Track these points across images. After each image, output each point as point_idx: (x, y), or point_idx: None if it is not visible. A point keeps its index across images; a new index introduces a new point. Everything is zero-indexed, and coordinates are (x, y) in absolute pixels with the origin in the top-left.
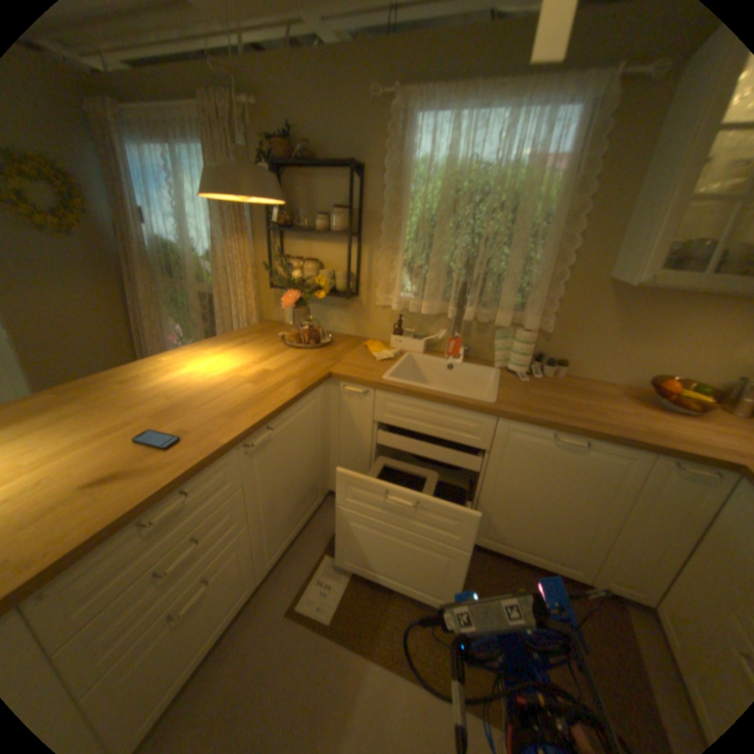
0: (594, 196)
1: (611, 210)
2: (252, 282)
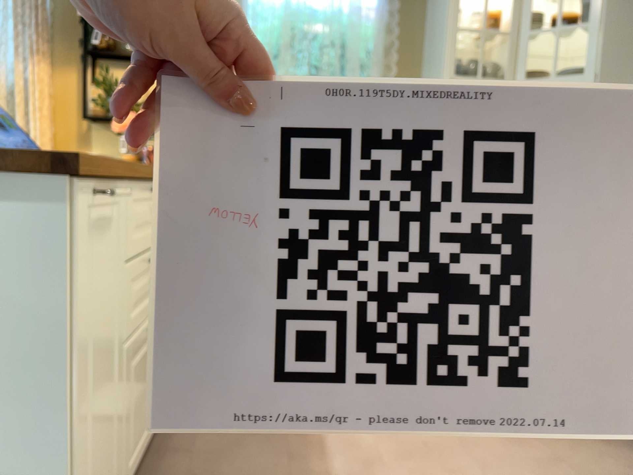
0: (396, 38)
1: (409, 49)
2: (51, 115)
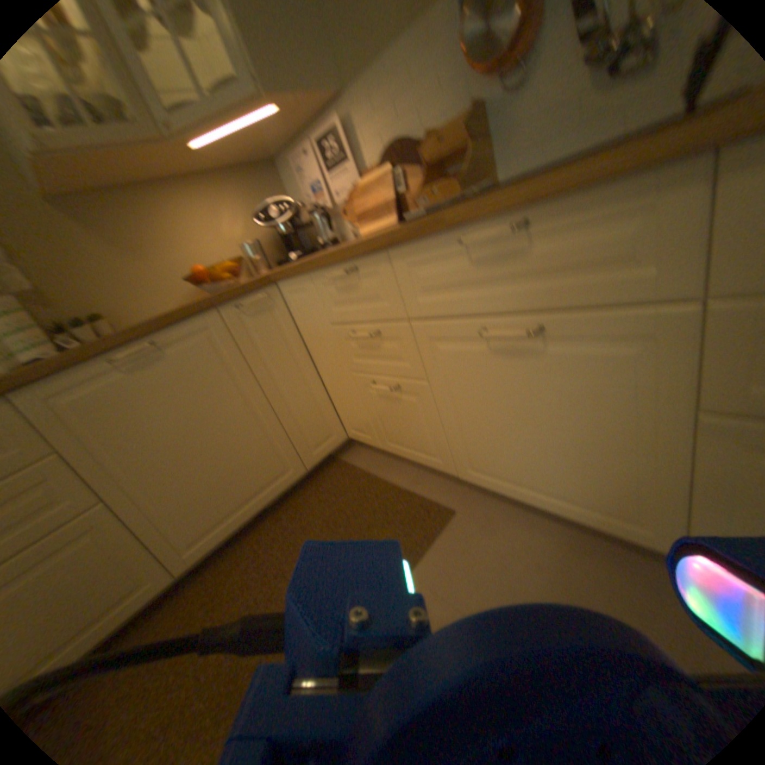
0: None
1: None
2: None
